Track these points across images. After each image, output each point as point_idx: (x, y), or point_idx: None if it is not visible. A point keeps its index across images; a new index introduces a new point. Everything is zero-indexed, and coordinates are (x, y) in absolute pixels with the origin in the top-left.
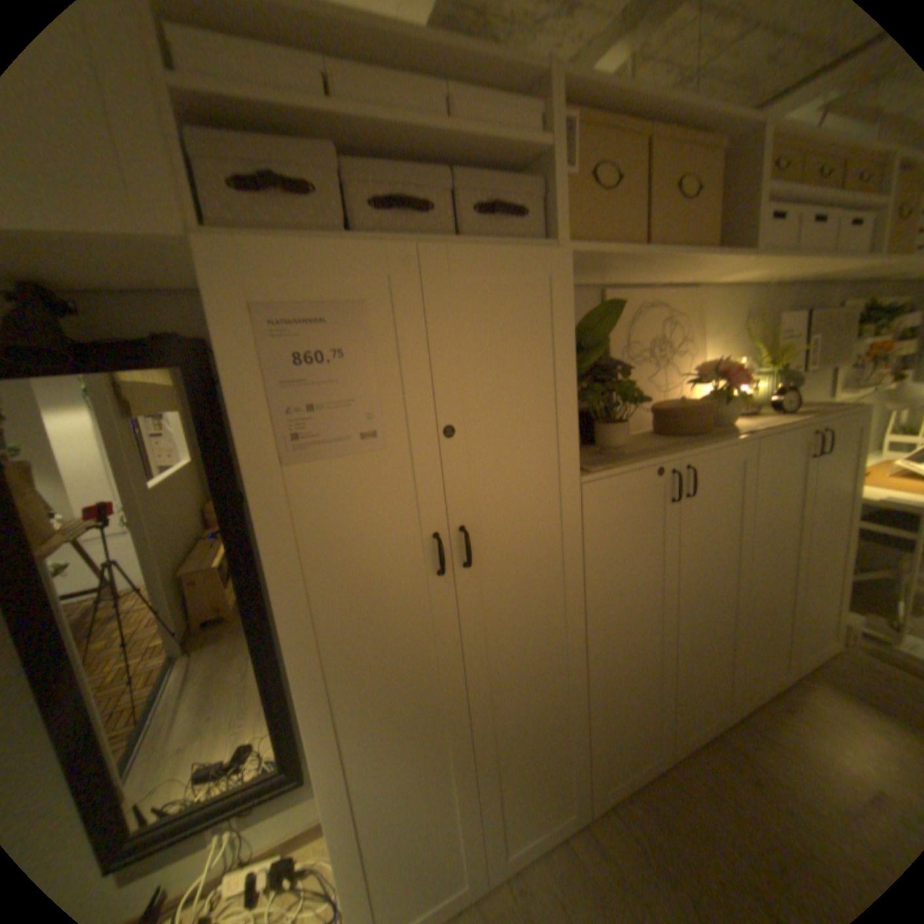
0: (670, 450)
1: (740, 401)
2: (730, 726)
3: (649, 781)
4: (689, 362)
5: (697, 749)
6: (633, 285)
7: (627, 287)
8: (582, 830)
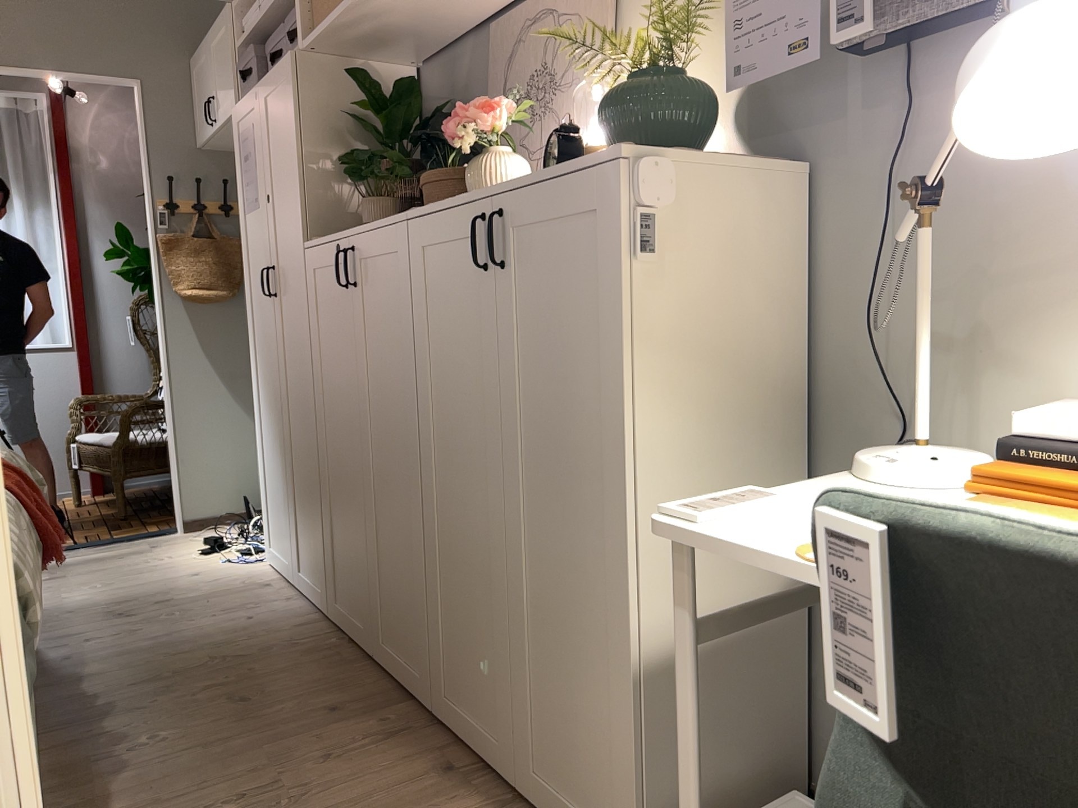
0: (357, 229)
1: (494, 167)
2: (427, 713)
3: (360, 650)
4: (570, 102)
5: (391, 680)
6: (524, 0)
7: (513, 8)
8: (322, 617)
